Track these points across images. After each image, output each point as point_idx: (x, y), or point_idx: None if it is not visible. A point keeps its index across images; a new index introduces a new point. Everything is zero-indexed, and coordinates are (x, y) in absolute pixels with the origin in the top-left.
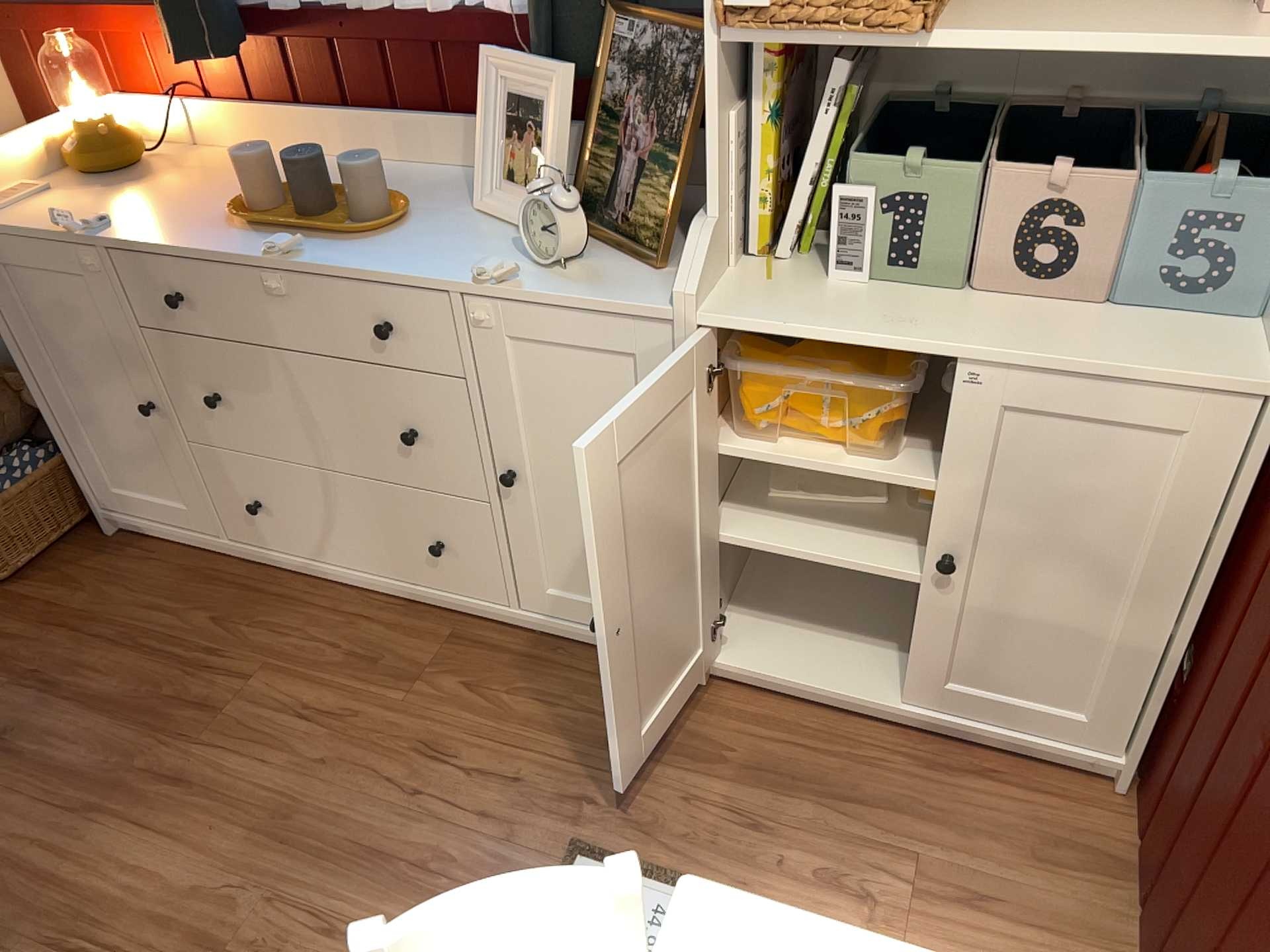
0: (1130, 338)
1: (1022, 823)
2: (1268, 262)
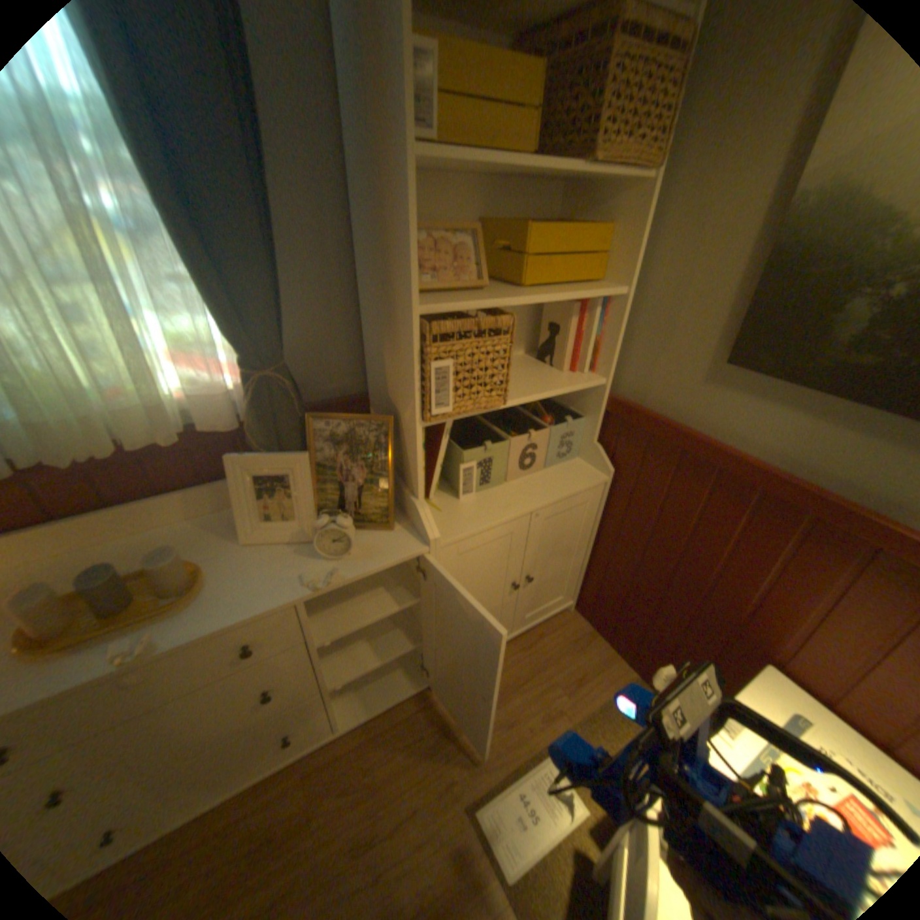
0: (564, 476)
1: (569, 646)
2: (585, 438)
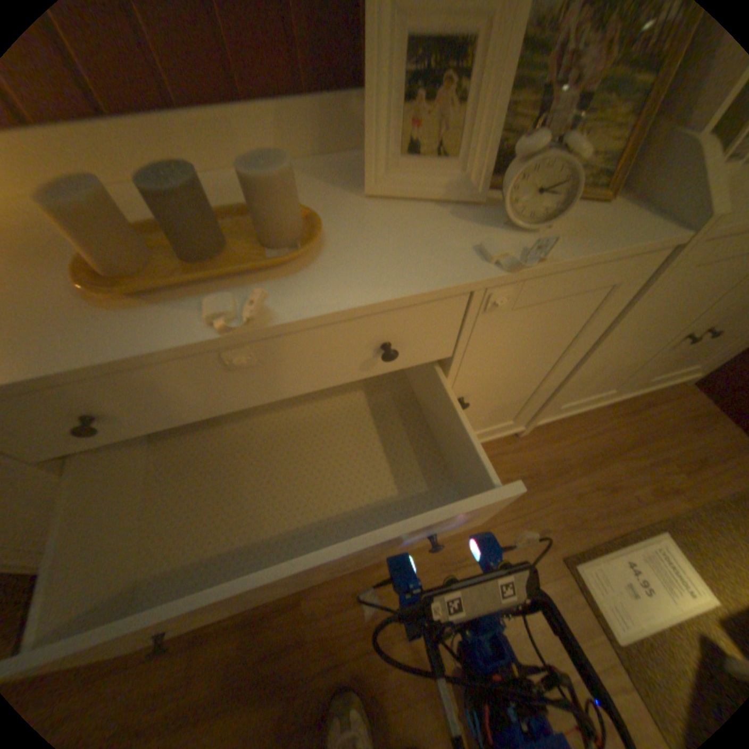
0: None
1: (685, 421)
2: None
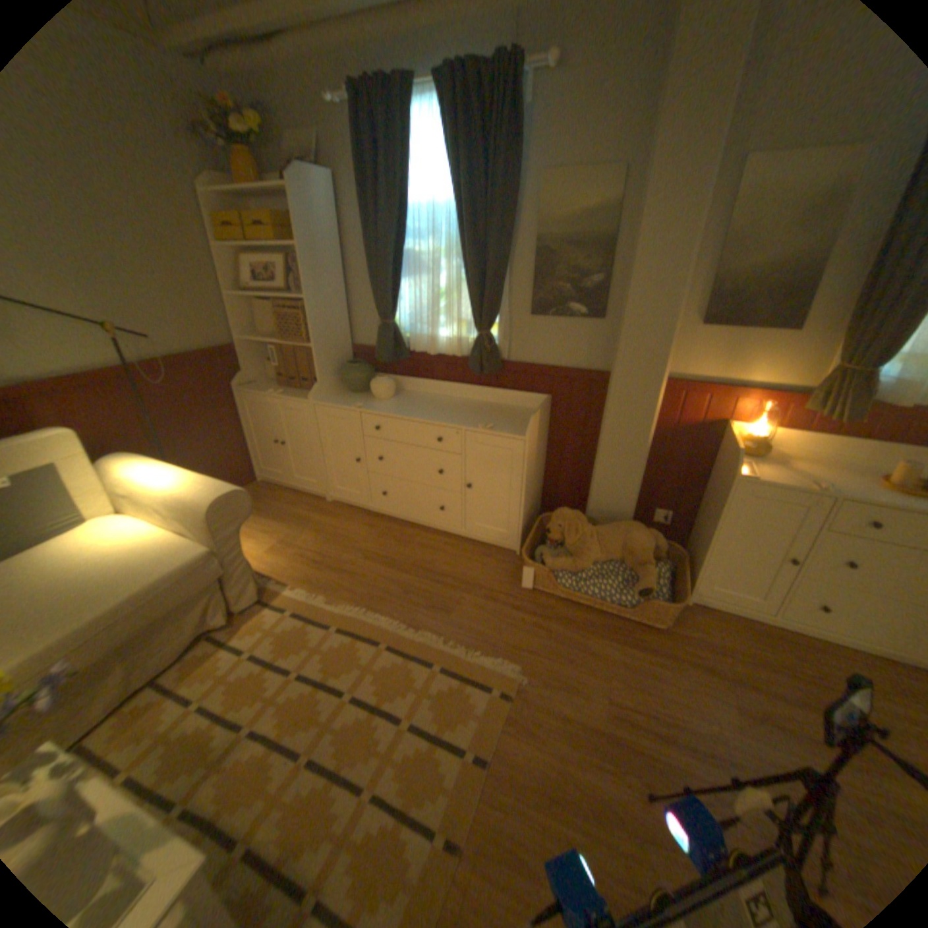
0: None
1: None
2: None
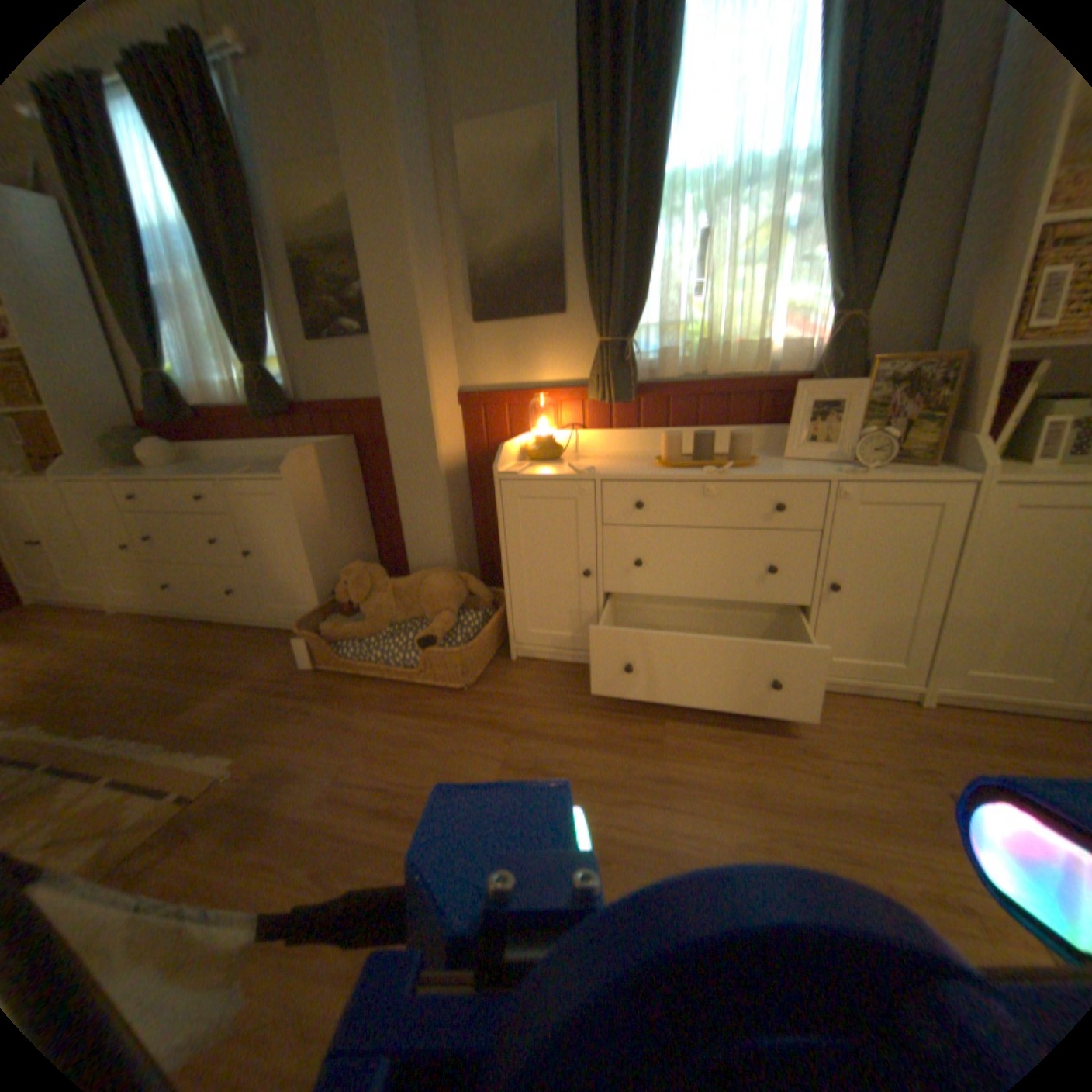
0: None
1: None
2: None
